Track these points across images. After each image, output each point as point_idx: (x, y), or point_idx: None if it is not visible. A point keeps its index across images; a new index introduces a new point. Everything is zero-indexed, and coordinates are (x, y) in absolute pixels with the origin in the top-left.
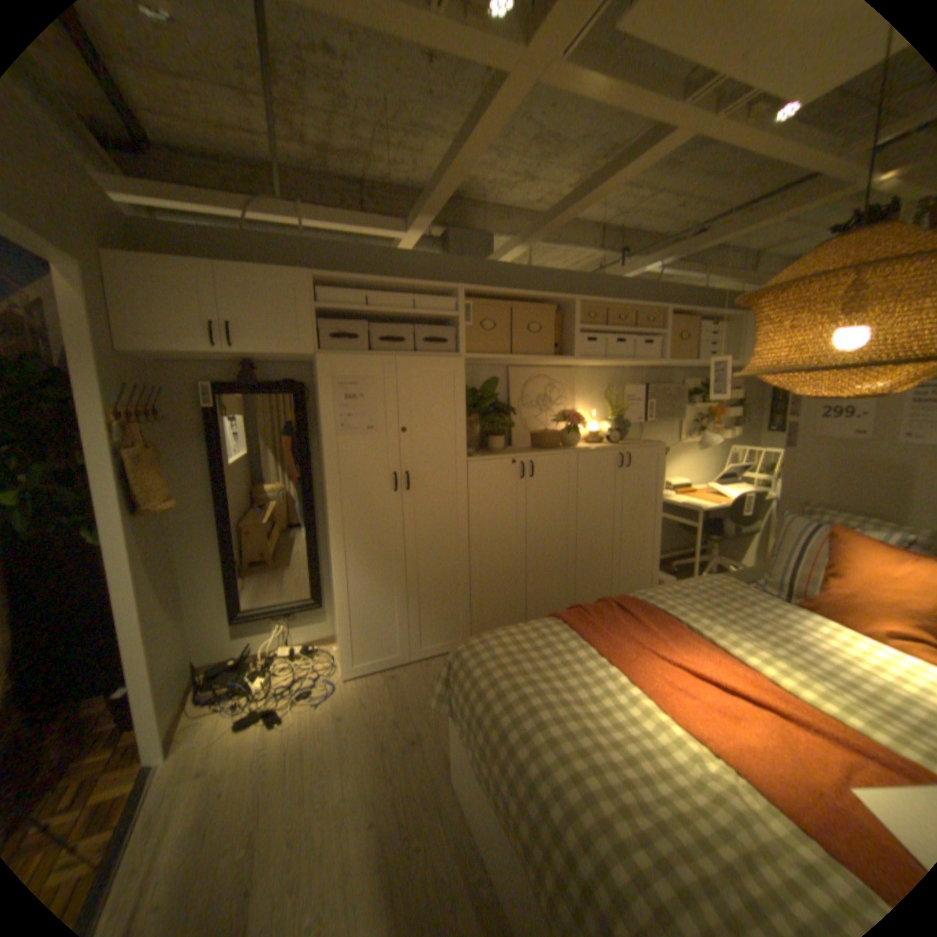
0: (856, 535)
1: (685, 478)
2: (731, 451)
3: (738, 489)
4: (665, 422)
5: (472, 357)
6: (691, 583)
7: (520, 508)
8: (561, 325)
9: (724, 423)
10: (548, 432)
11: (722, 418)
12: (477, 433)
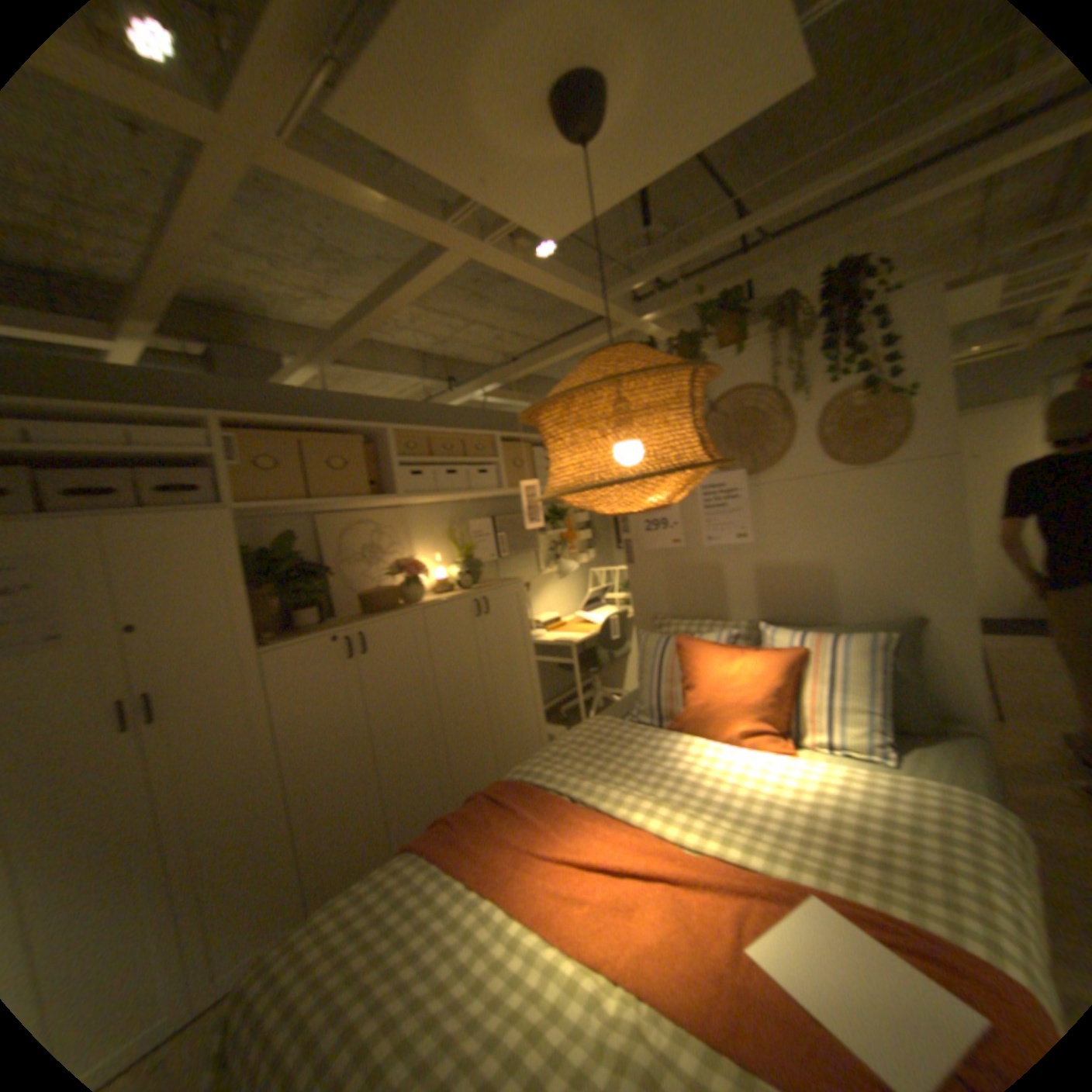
0: (696, 640)
1: (554, 611)
2: (591, 574)
3: (603, 612)
4: (522, 555)
5: (248, 505)
6: (569, 737)
7: (359, 696)
8: (378, 458)
9: (578, 546)
10: (382, 588)
11: (576, 542)
12: (279, 608)
